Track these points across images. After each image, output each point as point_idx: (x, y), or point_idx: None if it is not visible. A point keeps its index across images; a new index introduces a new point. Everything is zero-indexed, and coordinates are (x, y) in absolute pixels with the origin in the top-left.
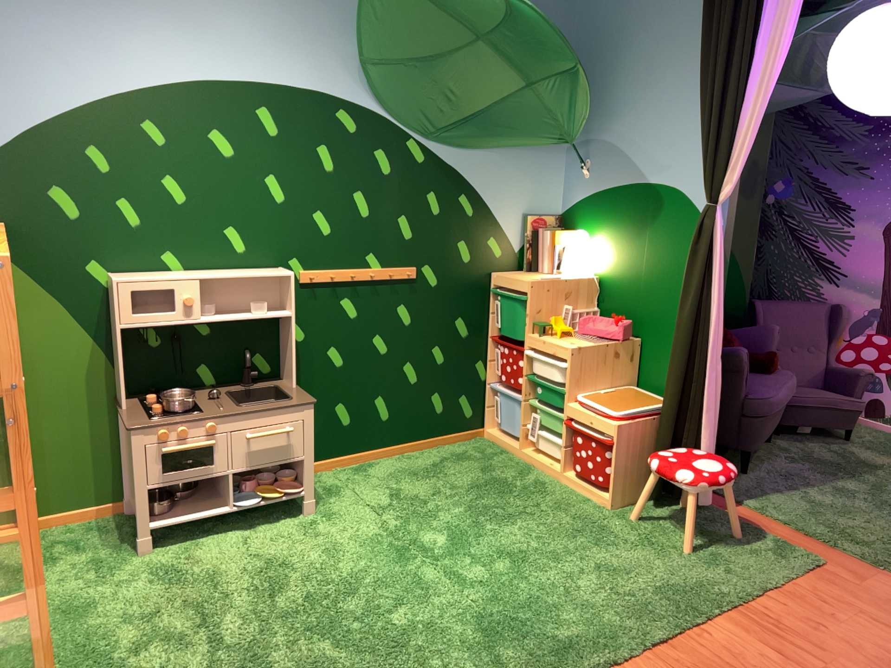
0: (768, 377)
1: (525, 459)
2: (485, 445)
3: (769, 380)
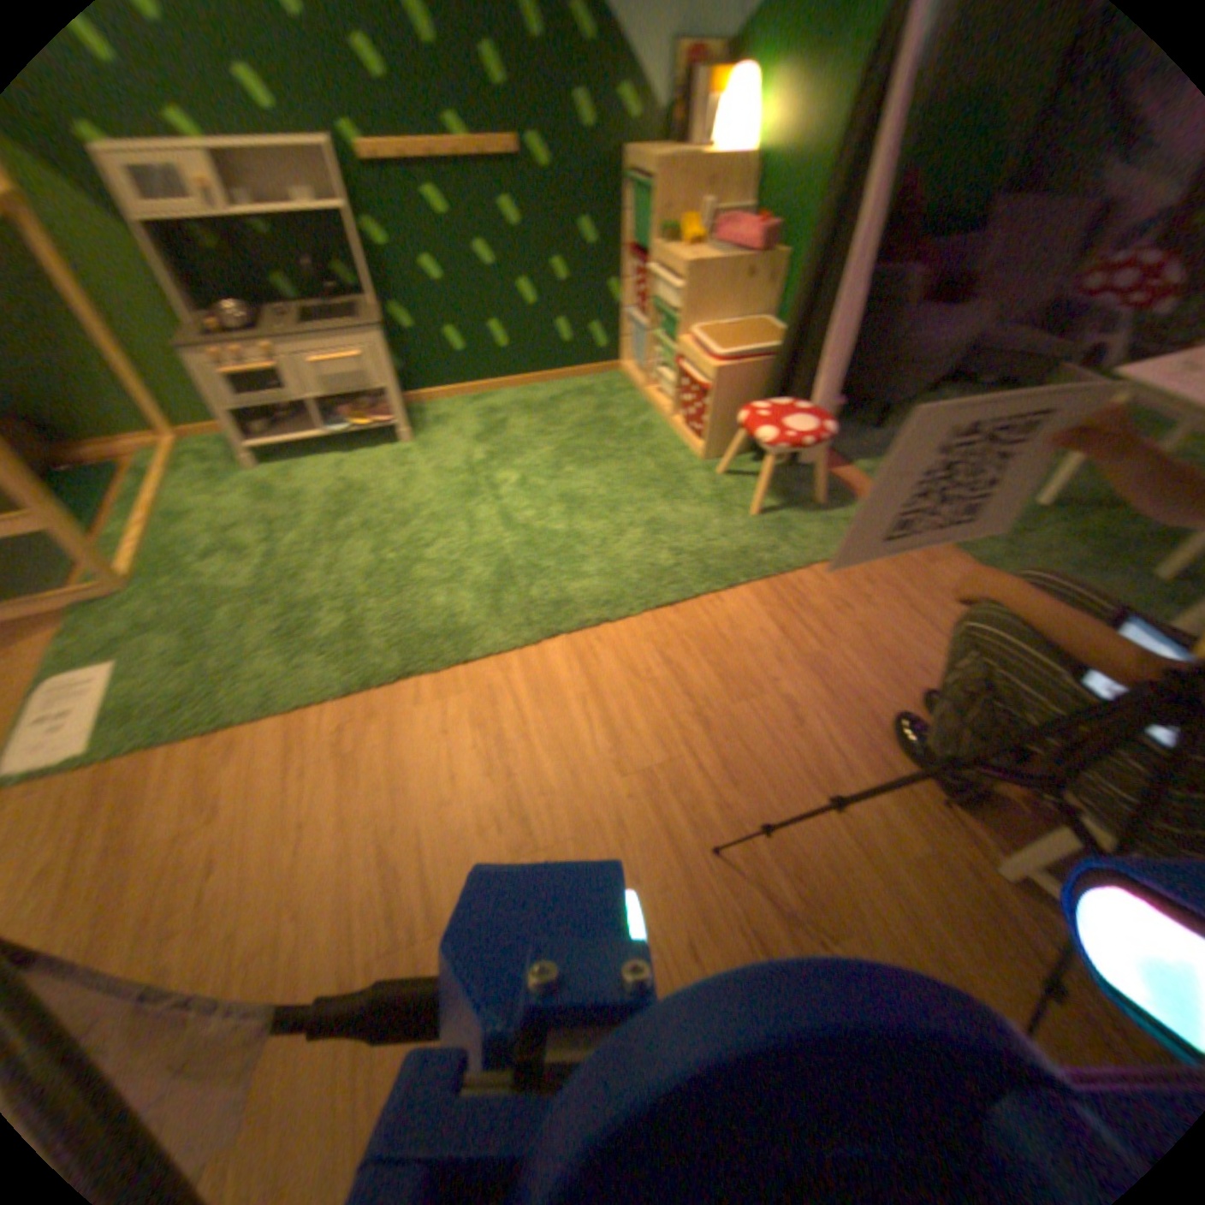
0: (960, 311)
1: (644, 399)
2: (611, 381)
3: (957, 316)
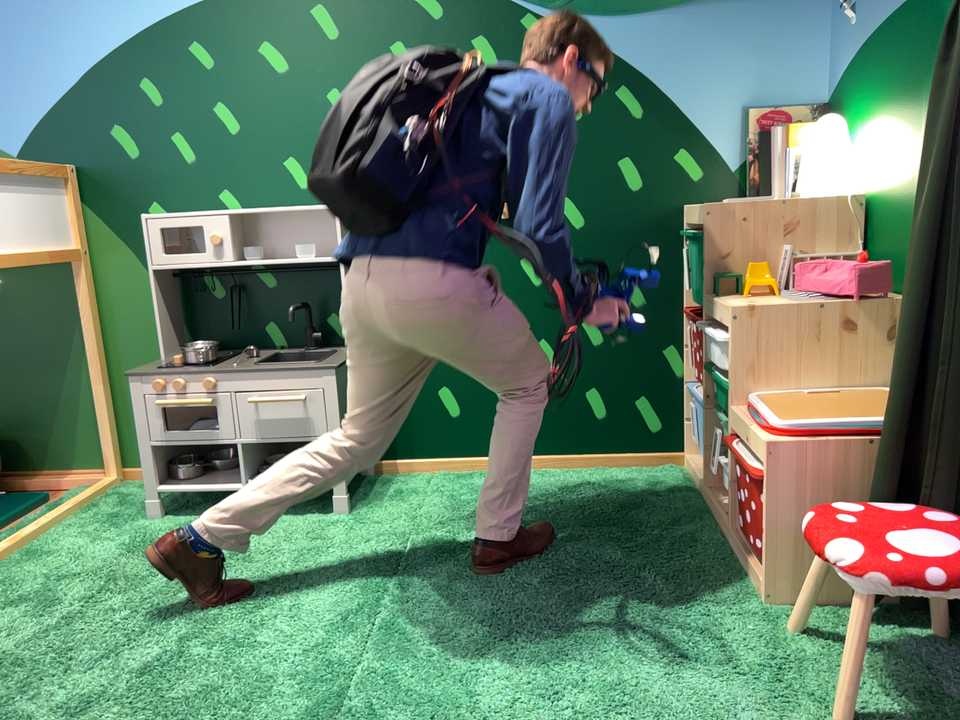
0: None
1: (709, 506)
2: (669, 479)
3: None
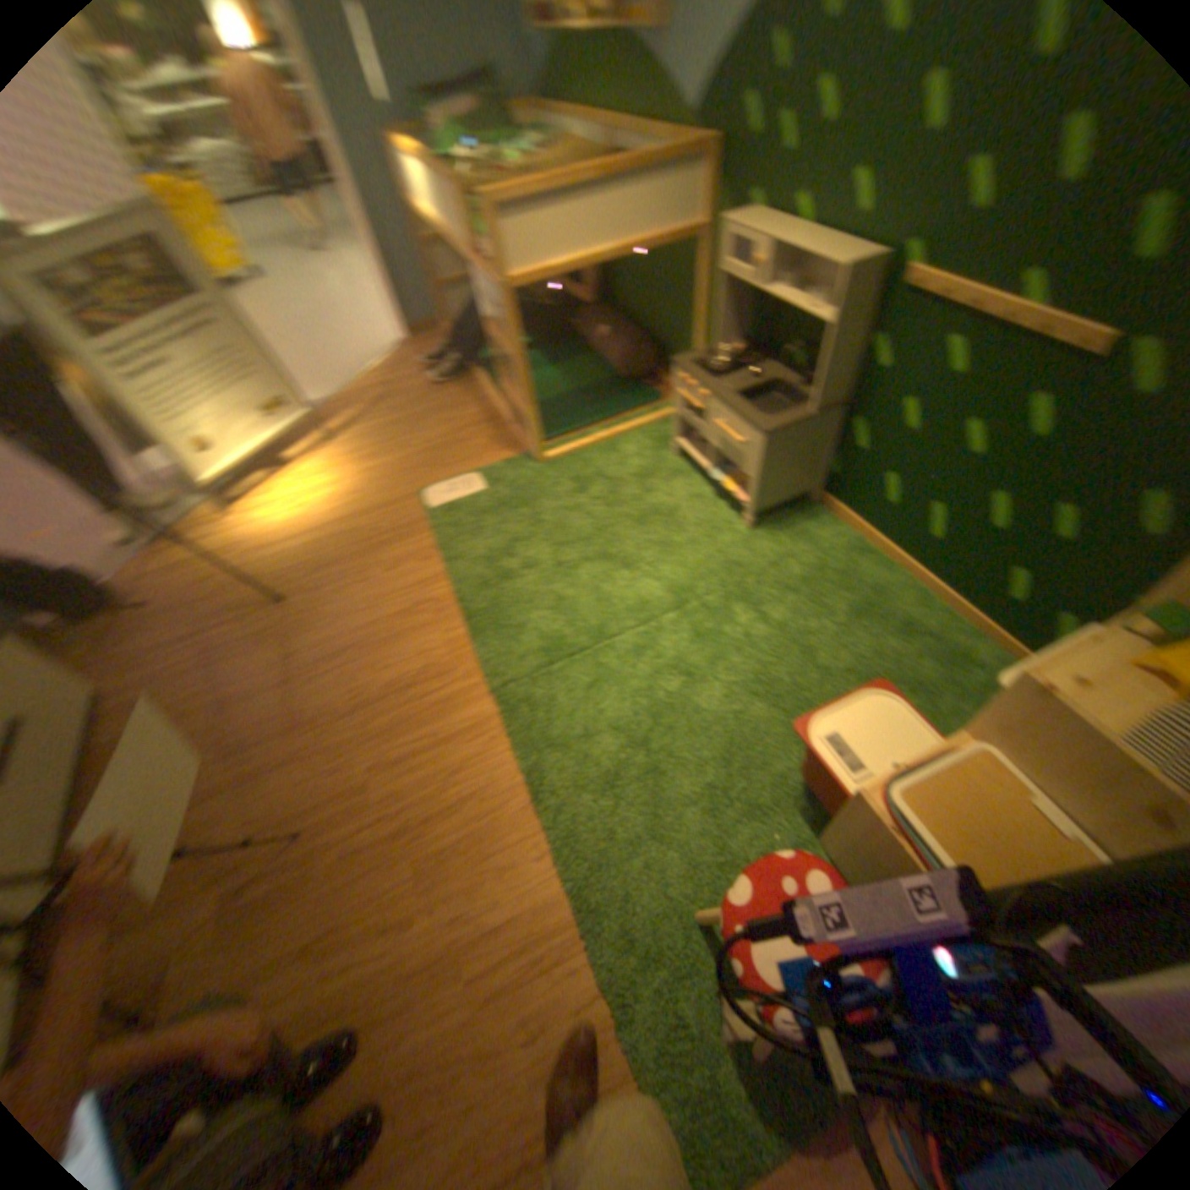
0: None
1: None
2: None
3: None
